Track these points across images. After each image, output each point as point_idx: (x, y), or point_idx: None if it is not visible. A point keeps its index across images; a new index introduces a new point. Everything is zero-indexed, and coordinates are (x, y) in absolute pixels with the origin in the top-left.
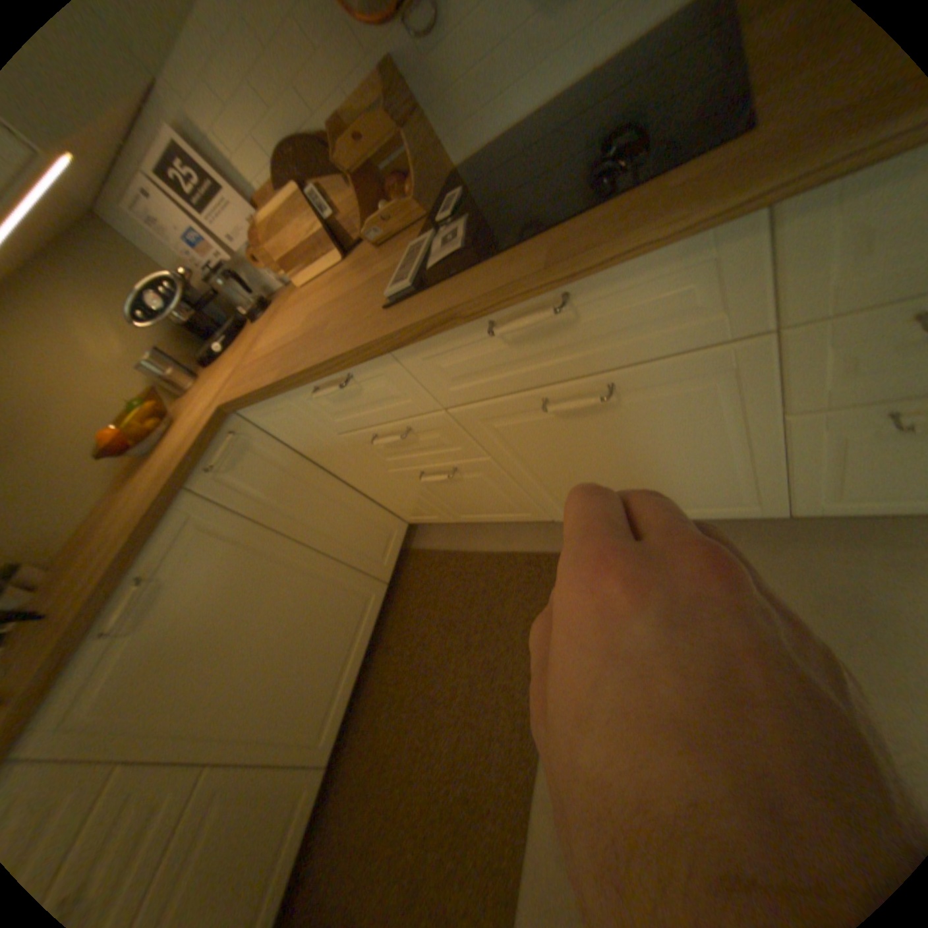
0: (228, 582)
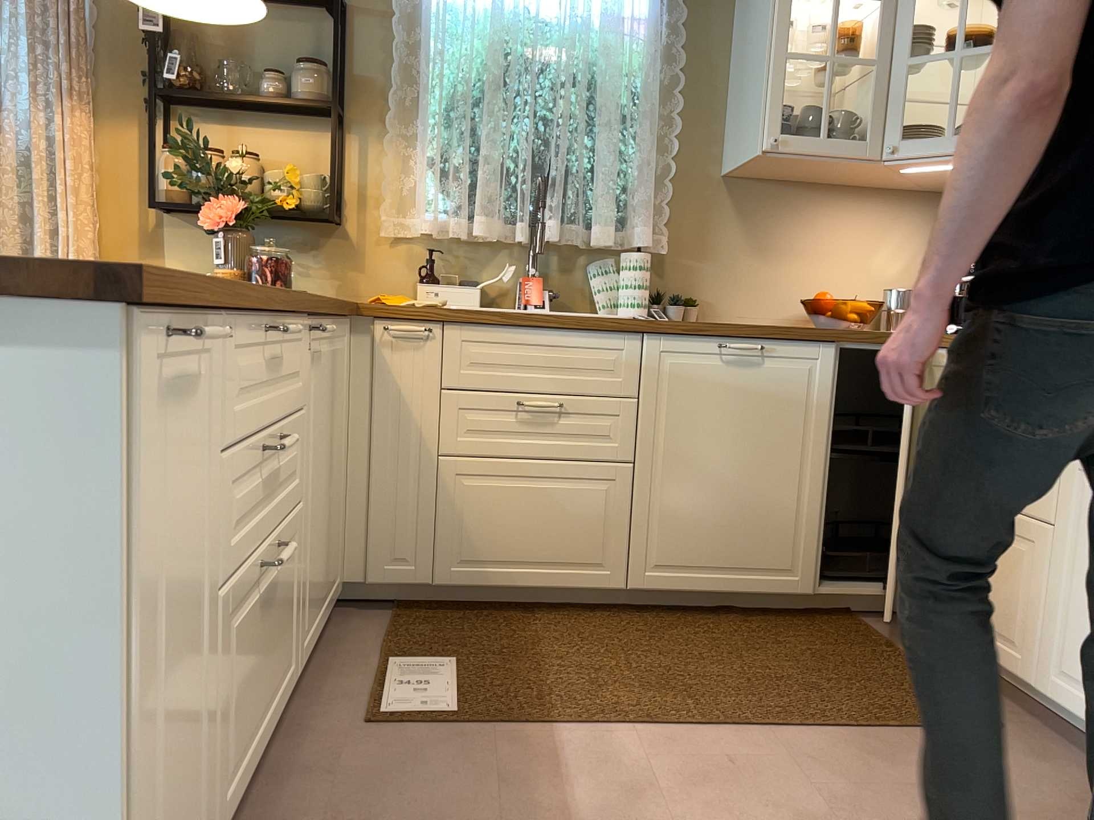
0: (775, 410)
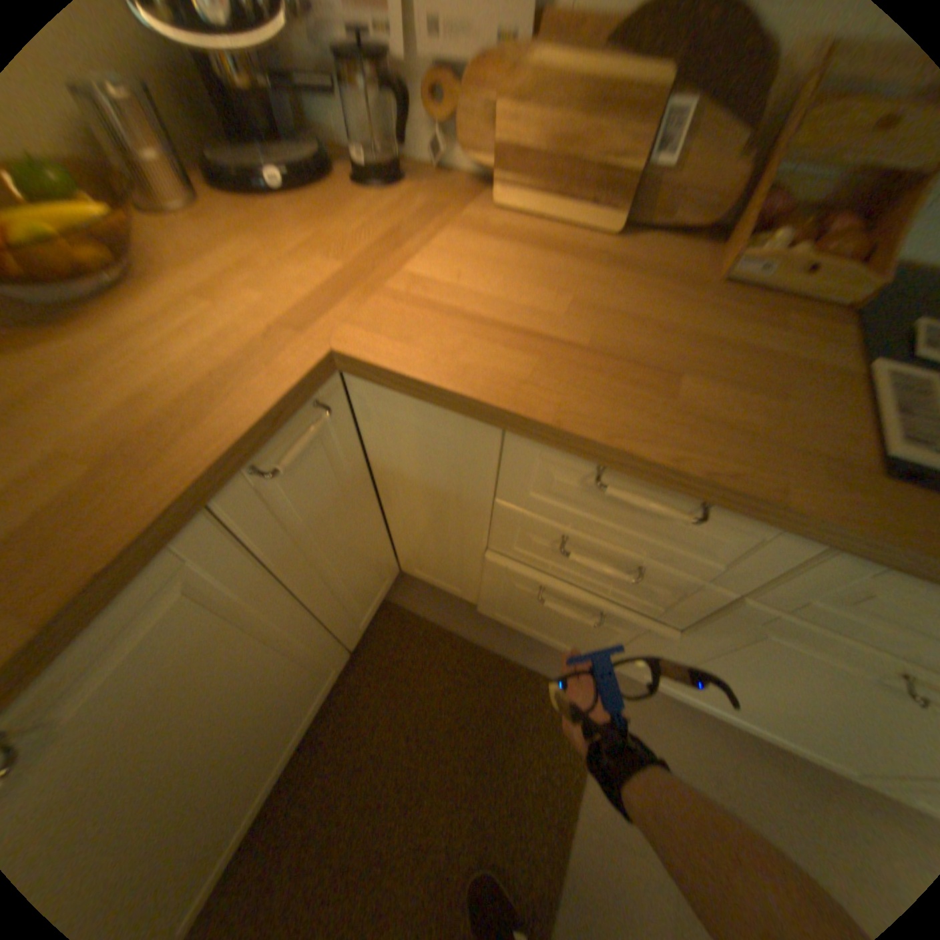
0: (175, 697)
